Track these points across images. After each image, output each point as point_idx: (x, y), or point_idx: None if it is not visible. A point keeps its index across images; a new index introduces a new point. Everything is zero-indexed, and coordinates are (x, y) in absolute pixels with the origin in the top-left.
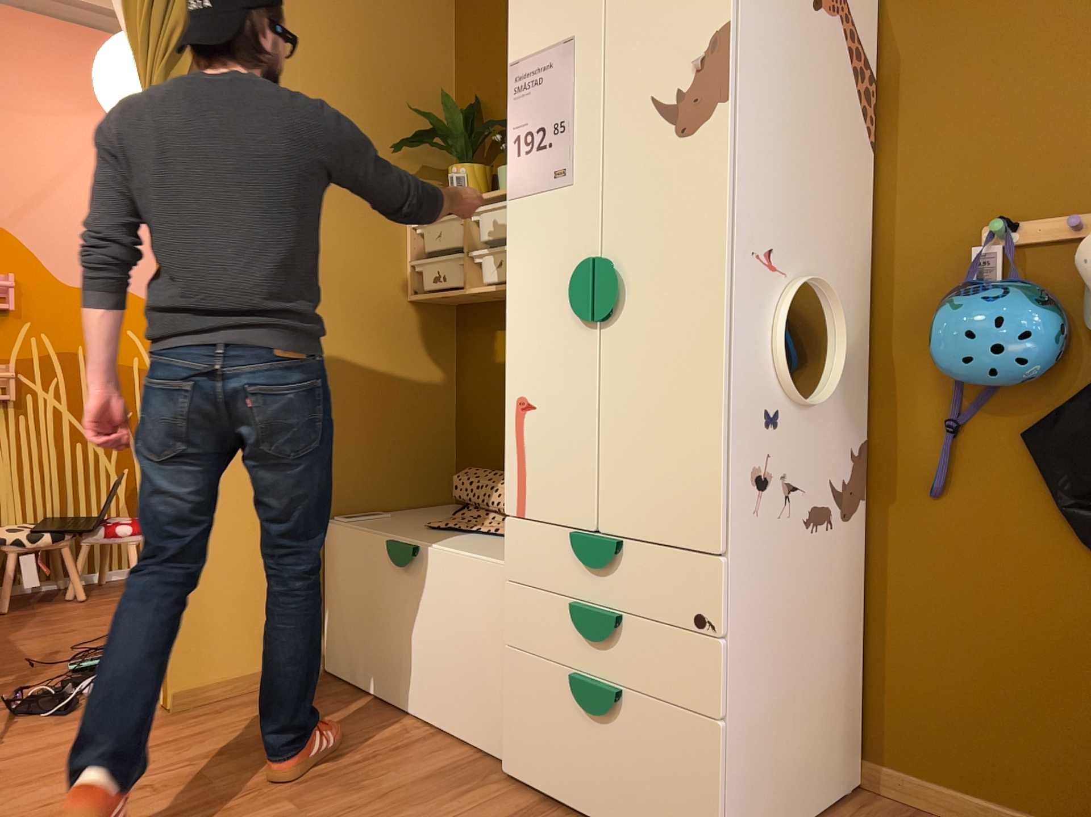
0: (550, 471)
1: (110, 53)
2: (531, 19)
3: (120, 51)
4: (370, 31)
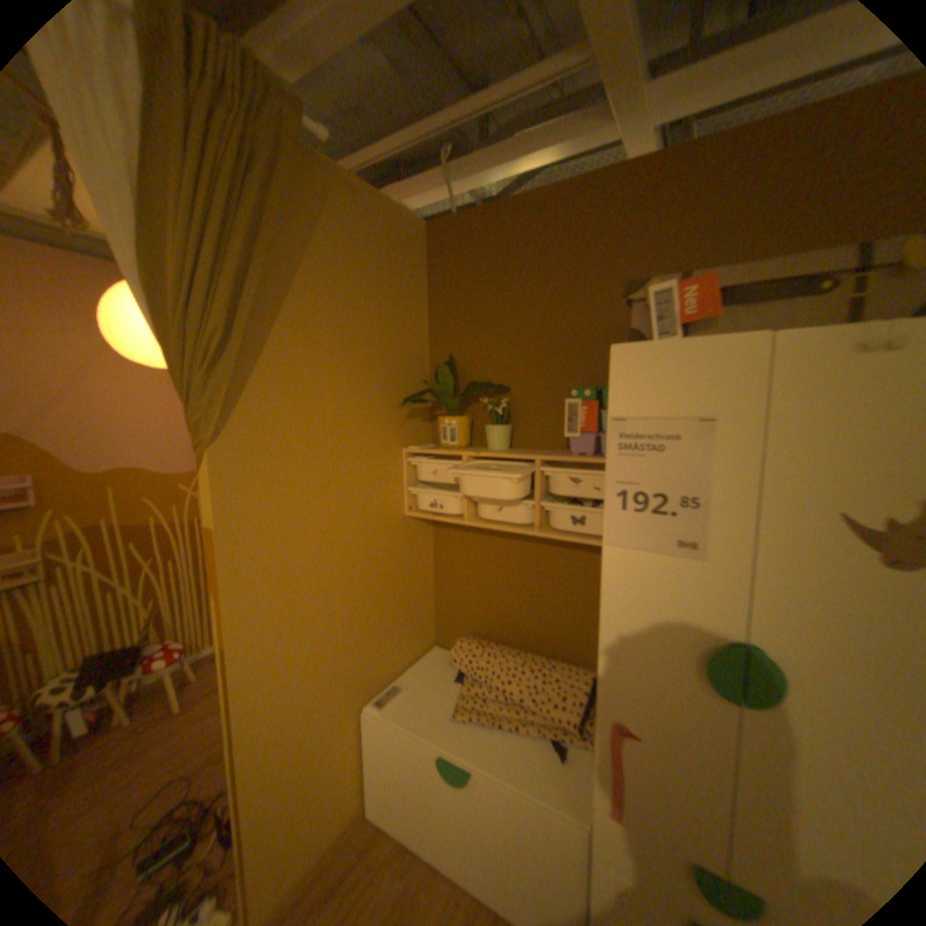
0: (658, 800)
1: (109, 299)
2: (644, 379)
3: (121, 298)
4: (373, 305)
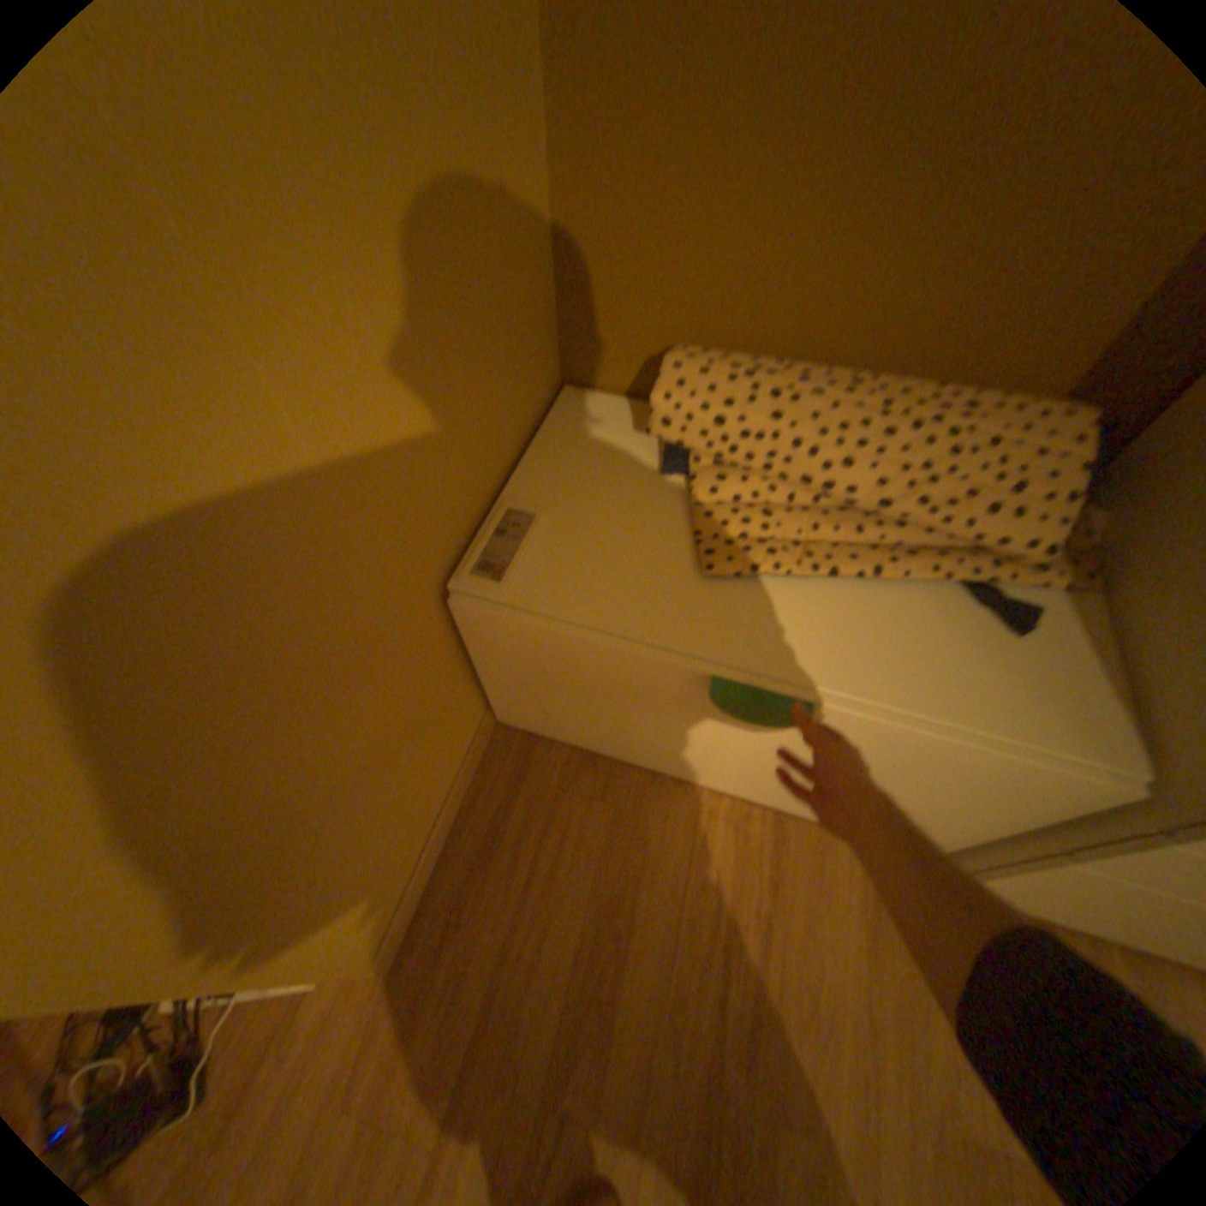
0: None
1: None
2: None
3: None
4: None
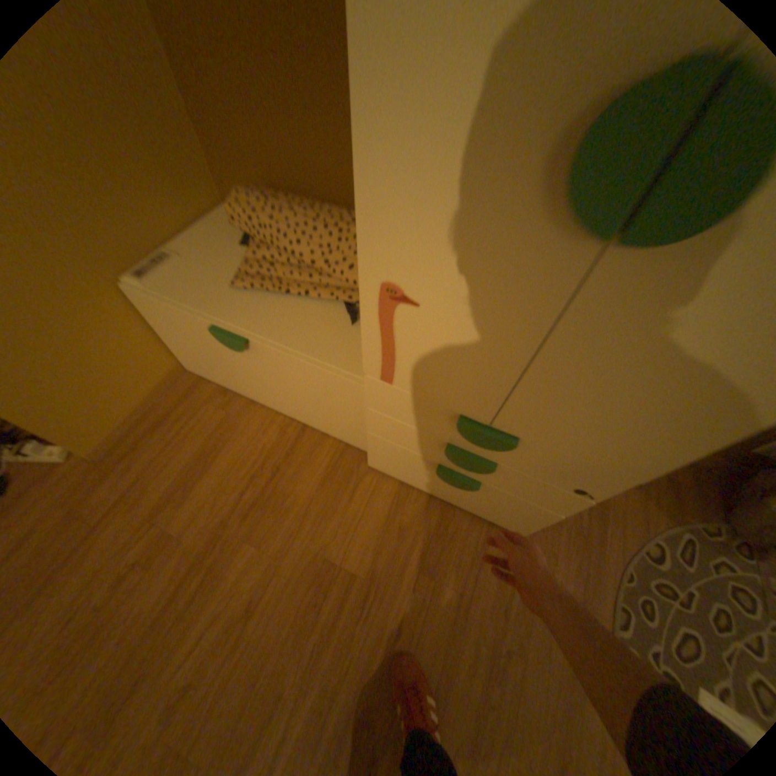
0: (433, 368)
1: None
2: None
3: None
4: None
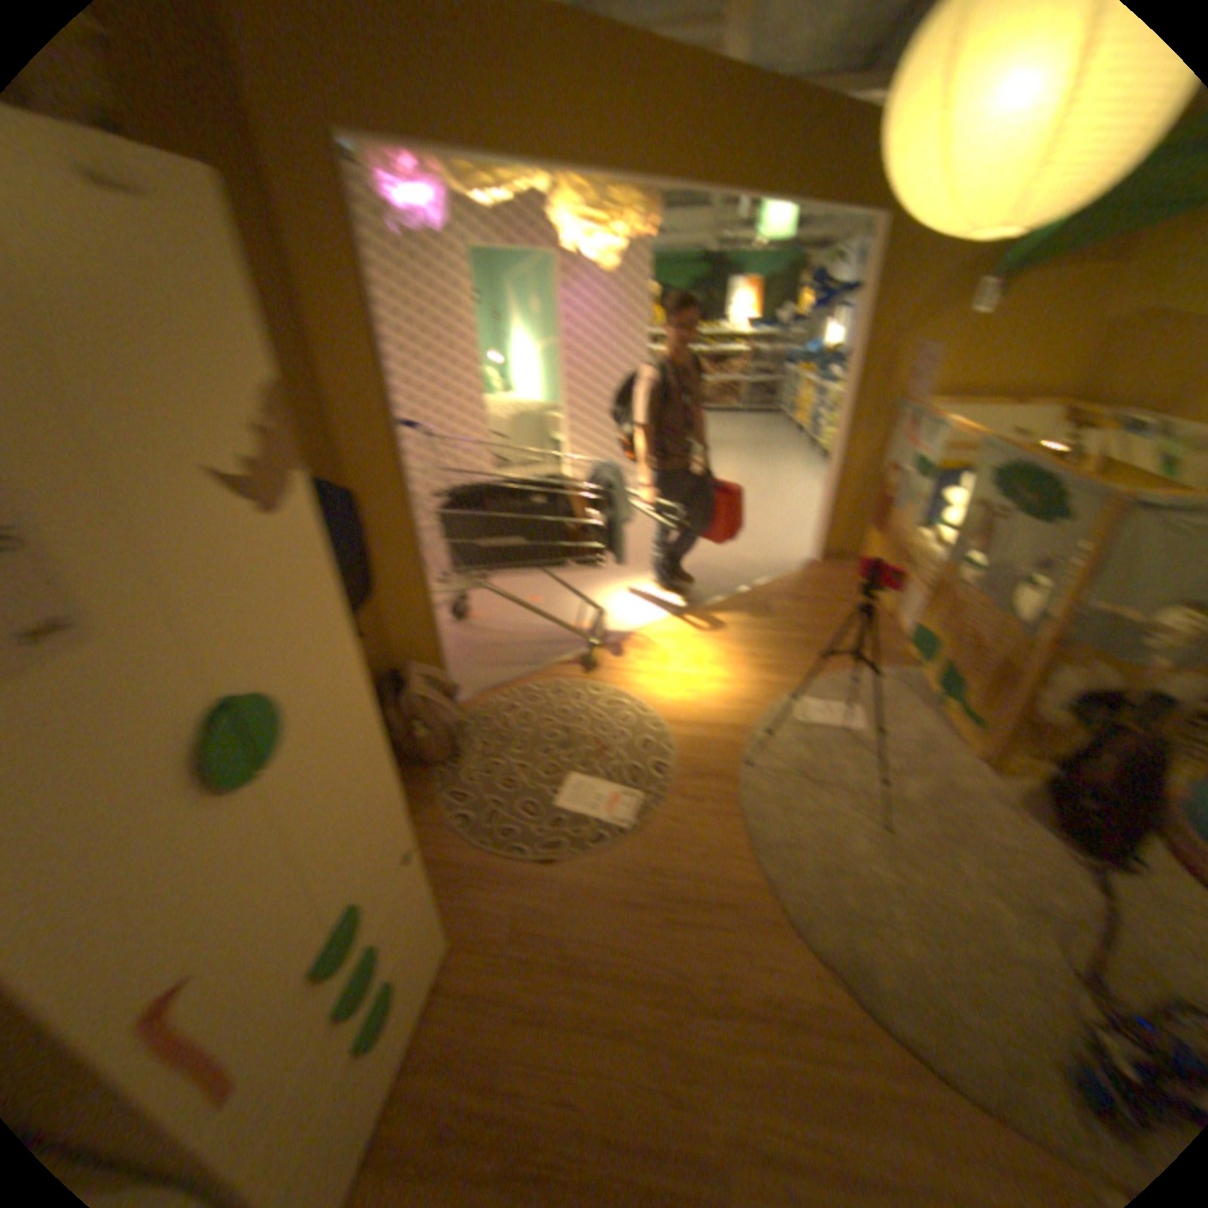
0: (252, 989)
1: None
2: None
3: None
4: None
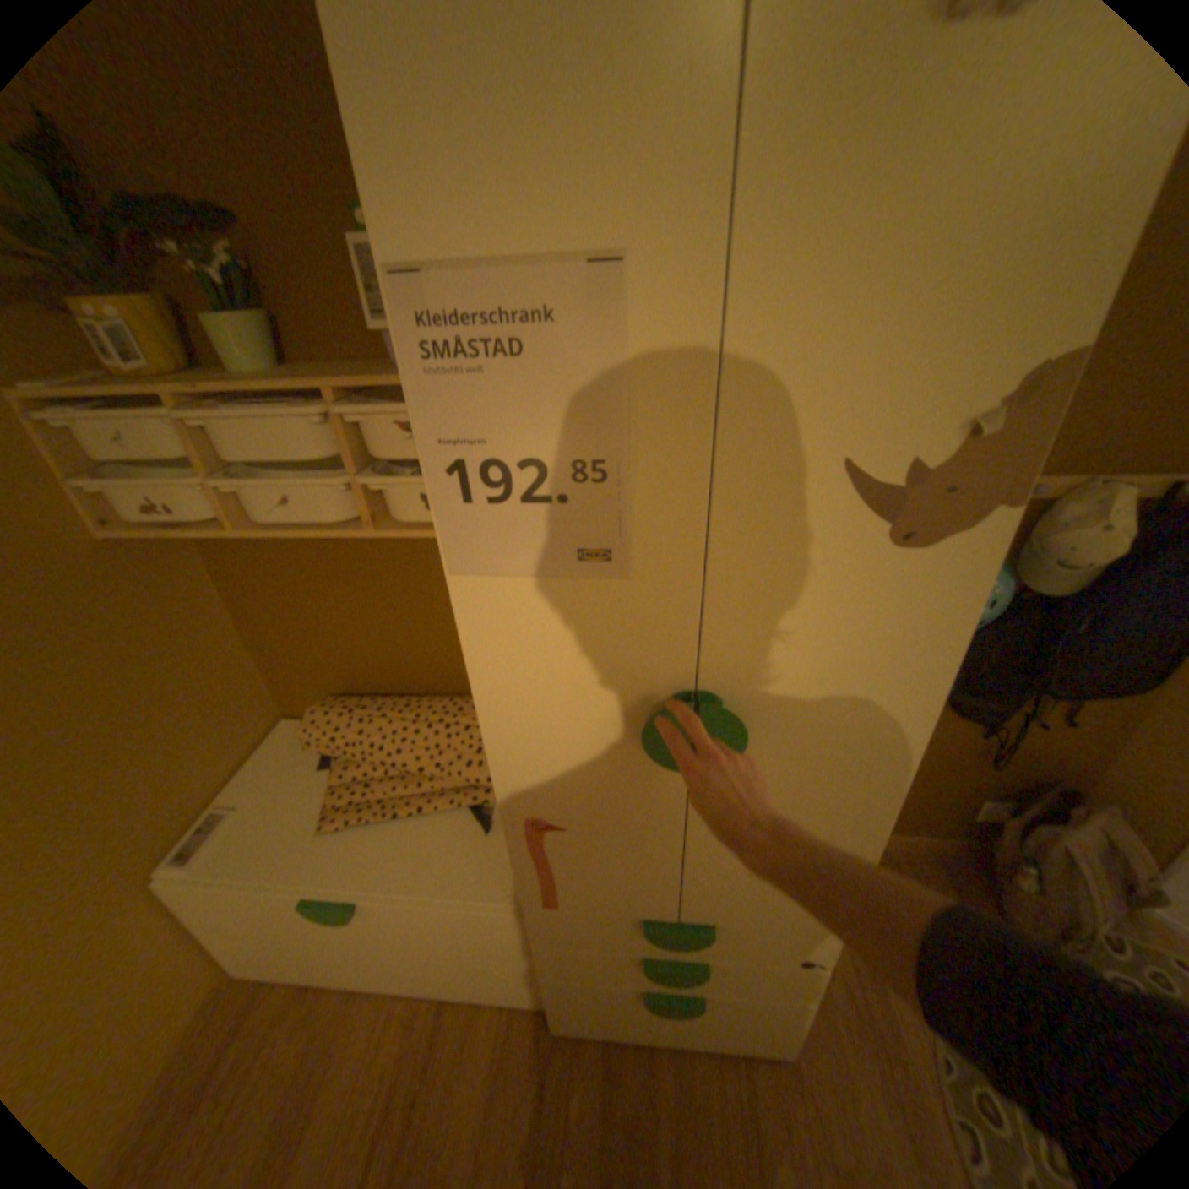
0: (597, 880)
1: None
2: (442, 128)
3: None
4: None
